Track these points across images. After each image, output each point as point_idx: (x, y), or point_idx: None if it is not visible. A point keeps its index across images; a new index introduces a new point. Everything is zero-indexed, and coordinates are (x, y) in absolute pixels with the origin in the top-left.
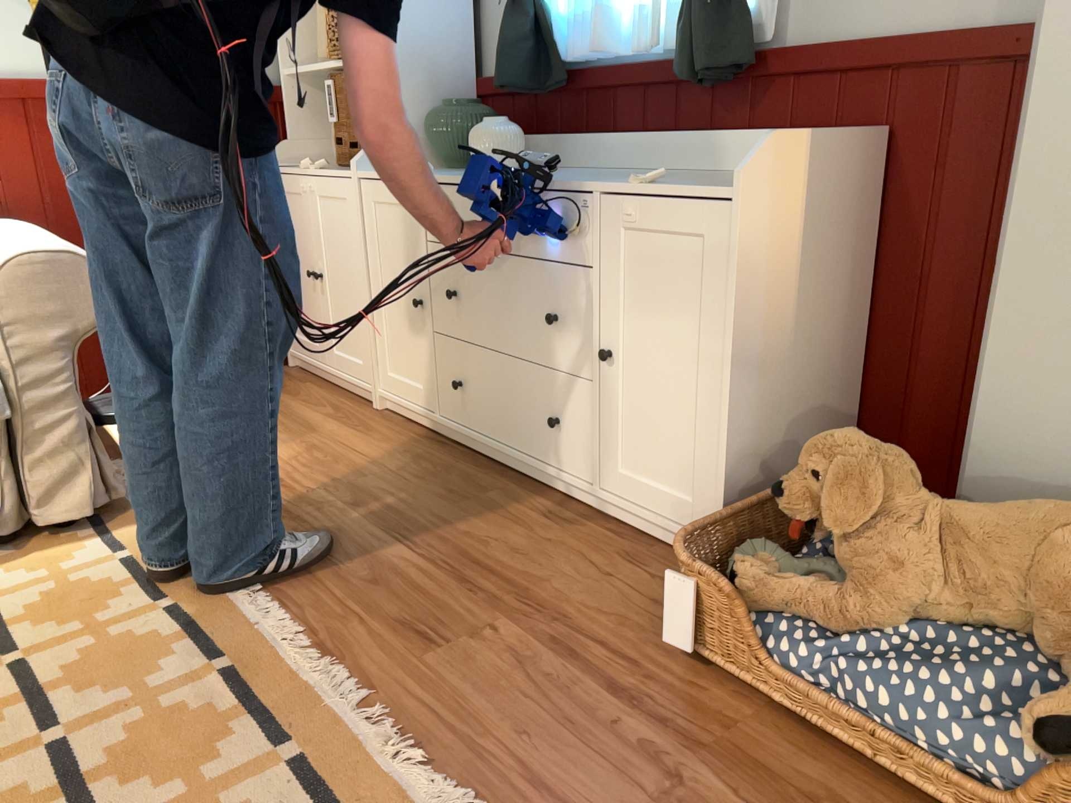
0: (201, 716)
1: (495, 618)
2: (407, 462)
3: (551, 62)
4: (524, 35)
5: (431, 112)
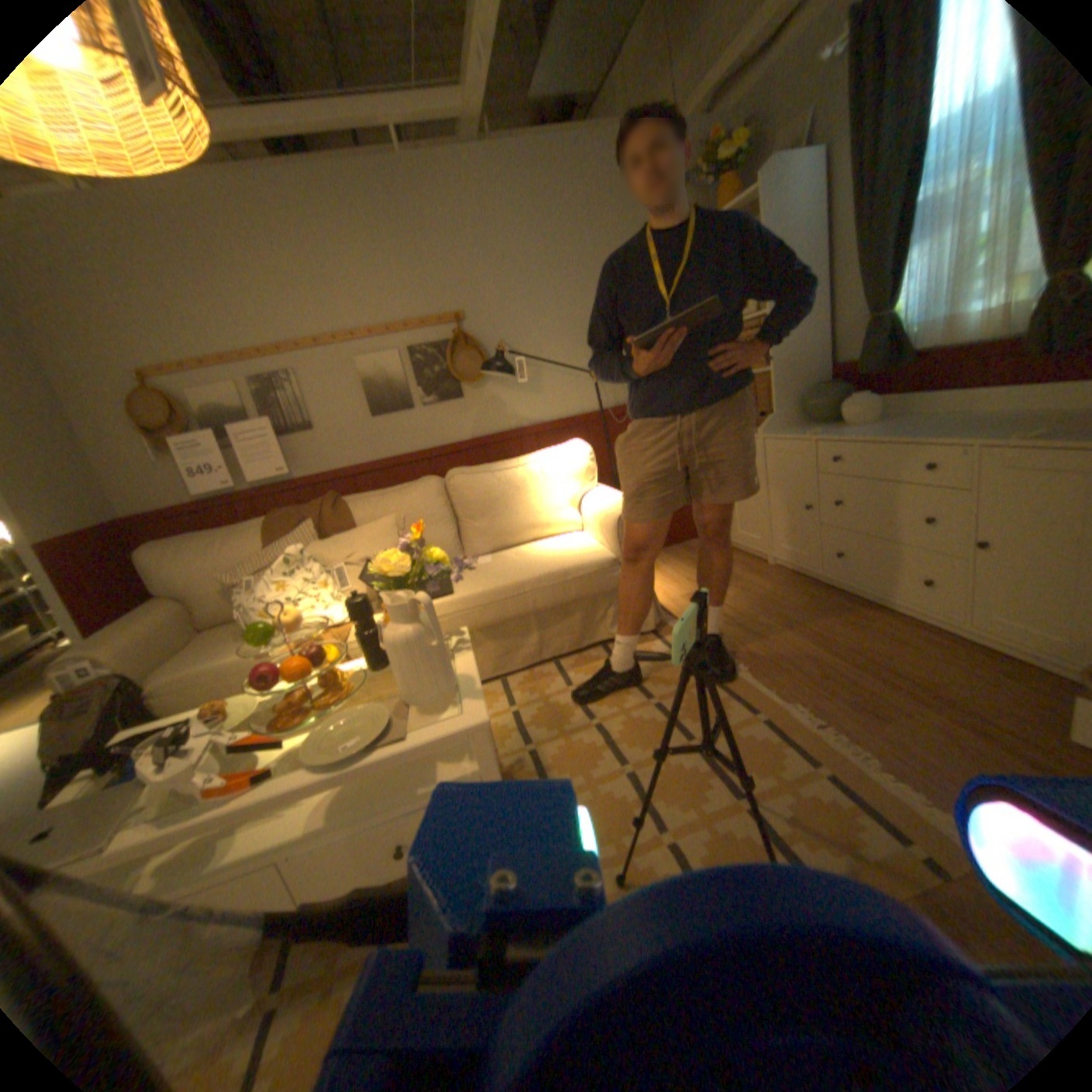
0: (765, 745)
1: (921, 708)
2: (809, 600)
3: (903, 349)
4: (884, 337)
5: (810, 391)
